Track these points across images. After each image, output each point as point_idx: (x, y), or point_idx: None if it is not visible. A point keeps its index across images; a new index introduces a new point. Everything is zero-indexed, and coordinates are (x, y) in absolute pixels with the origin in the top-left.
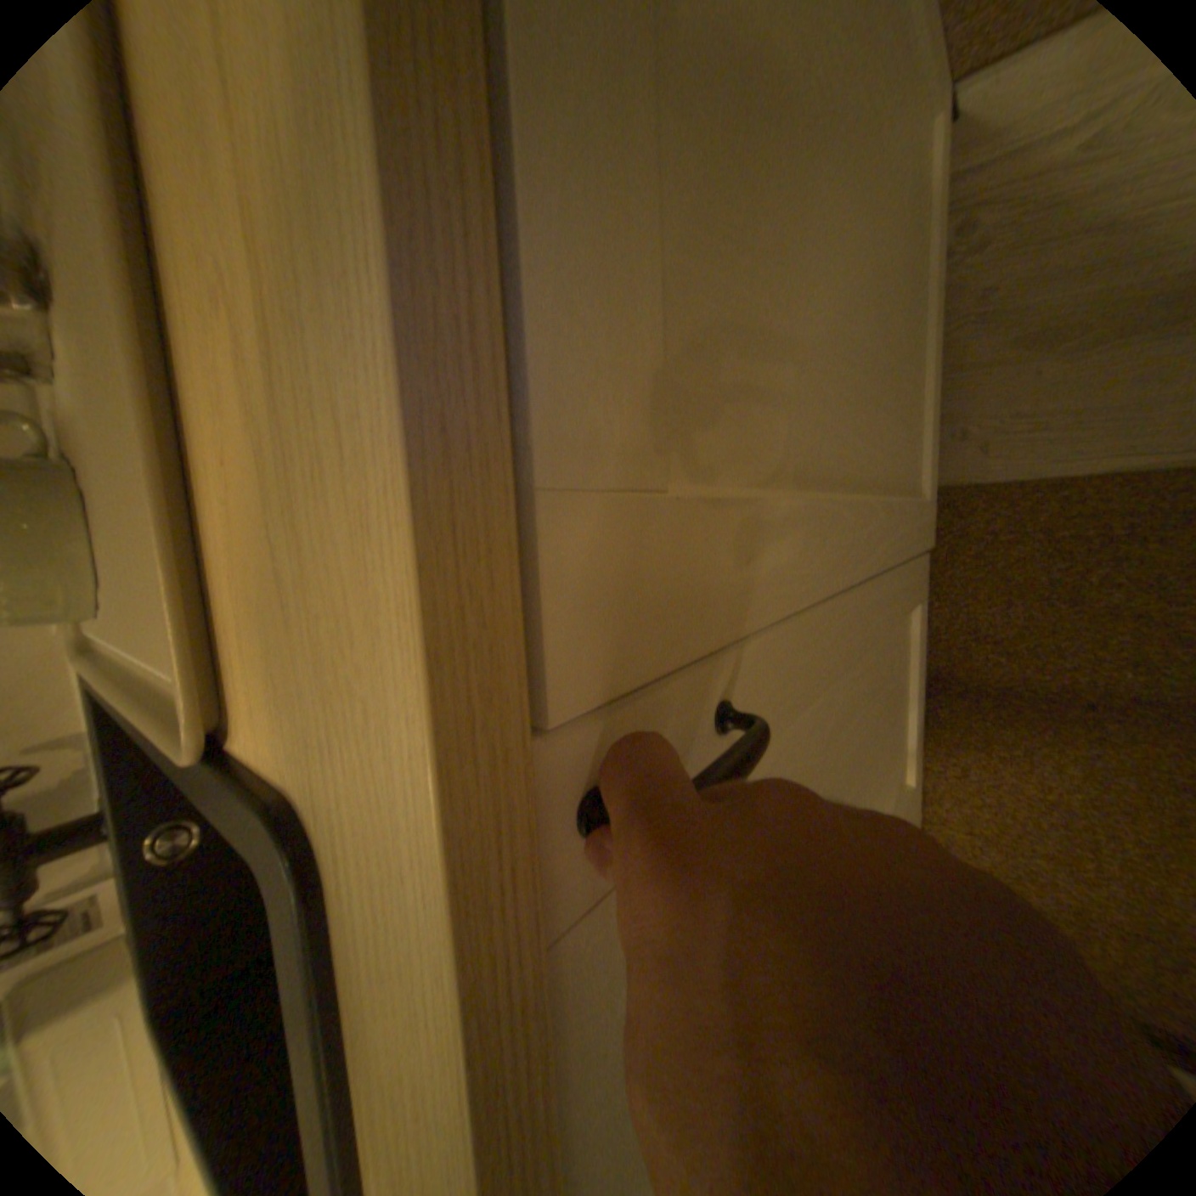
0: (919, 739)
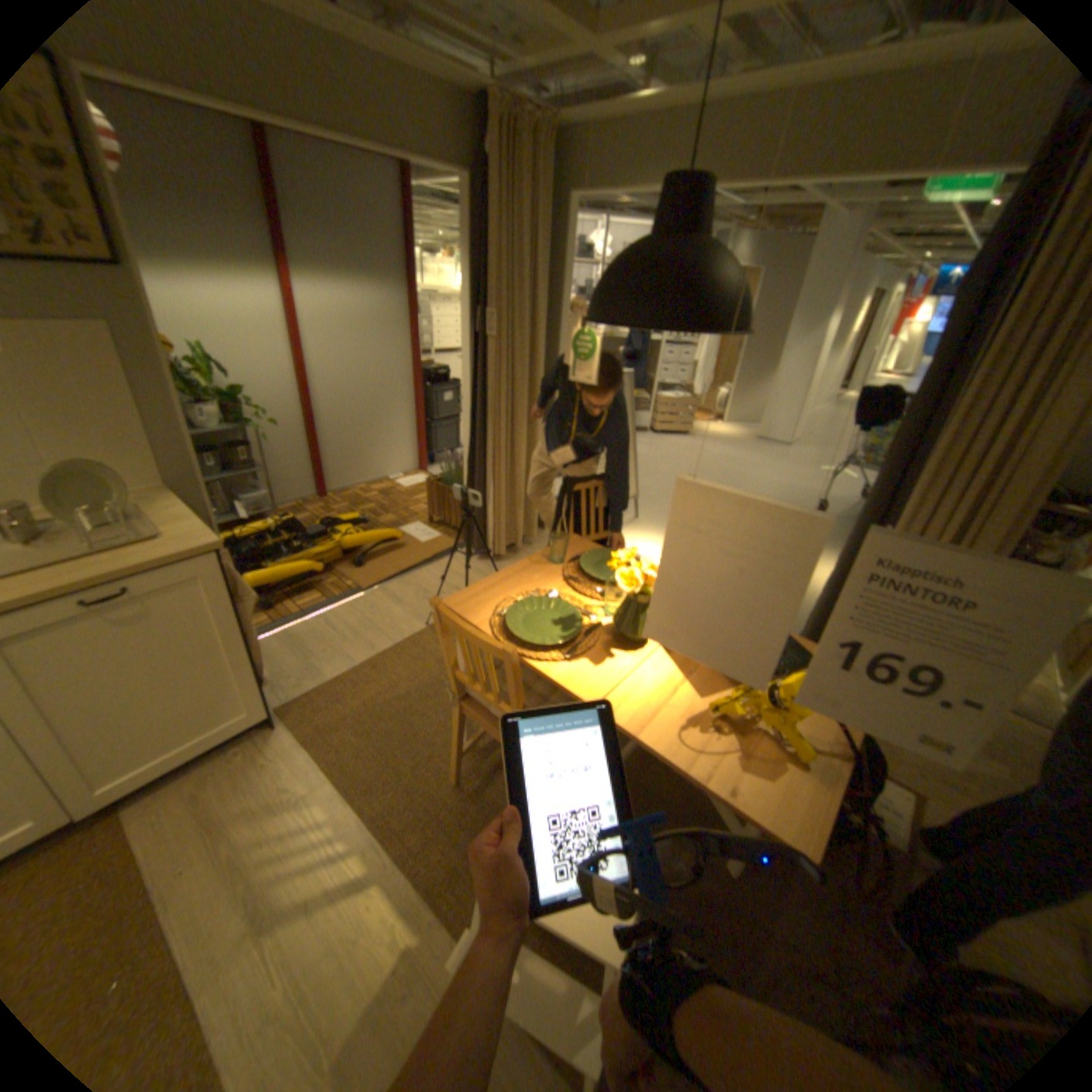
0: None
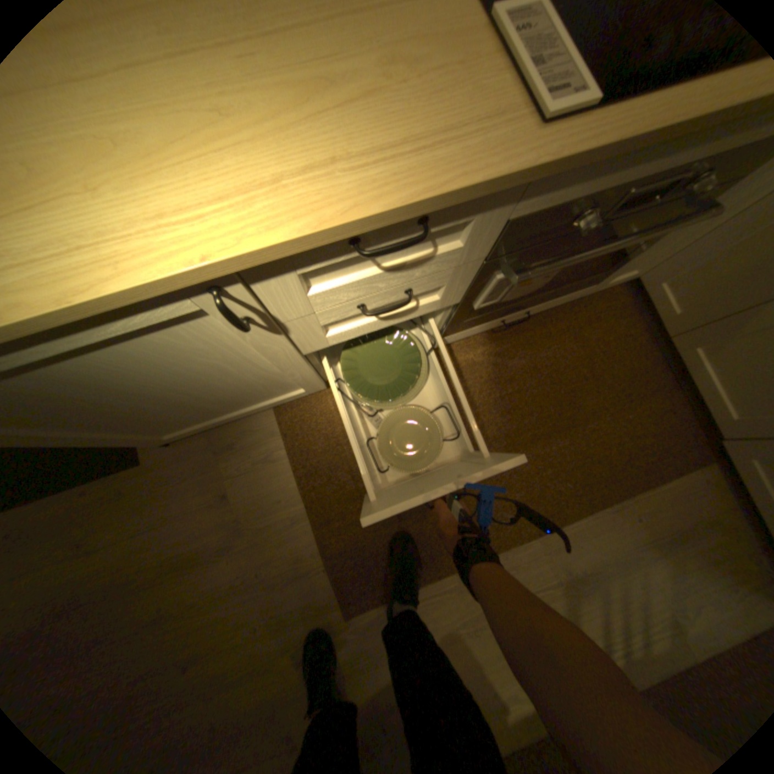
0: (712, 366)
